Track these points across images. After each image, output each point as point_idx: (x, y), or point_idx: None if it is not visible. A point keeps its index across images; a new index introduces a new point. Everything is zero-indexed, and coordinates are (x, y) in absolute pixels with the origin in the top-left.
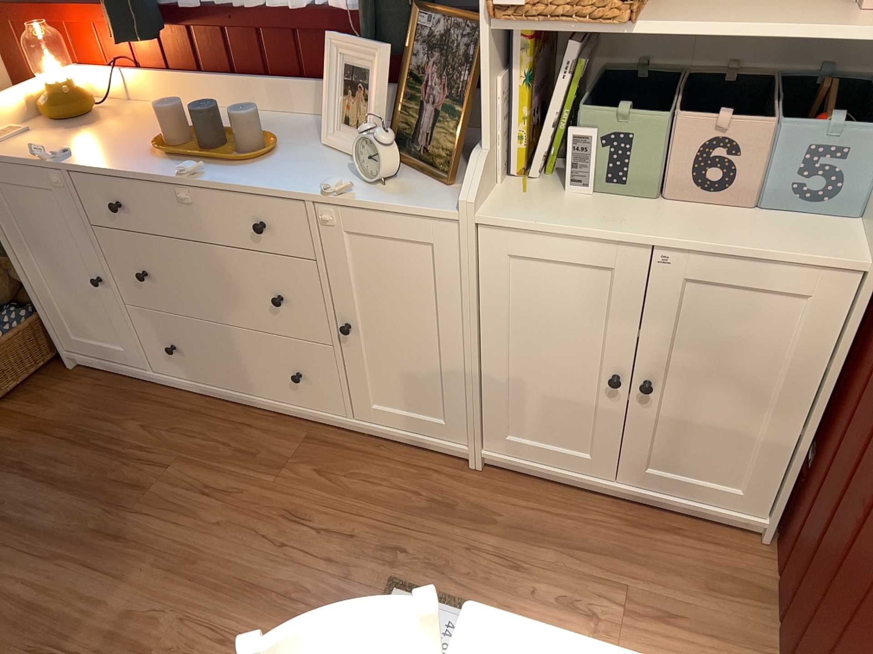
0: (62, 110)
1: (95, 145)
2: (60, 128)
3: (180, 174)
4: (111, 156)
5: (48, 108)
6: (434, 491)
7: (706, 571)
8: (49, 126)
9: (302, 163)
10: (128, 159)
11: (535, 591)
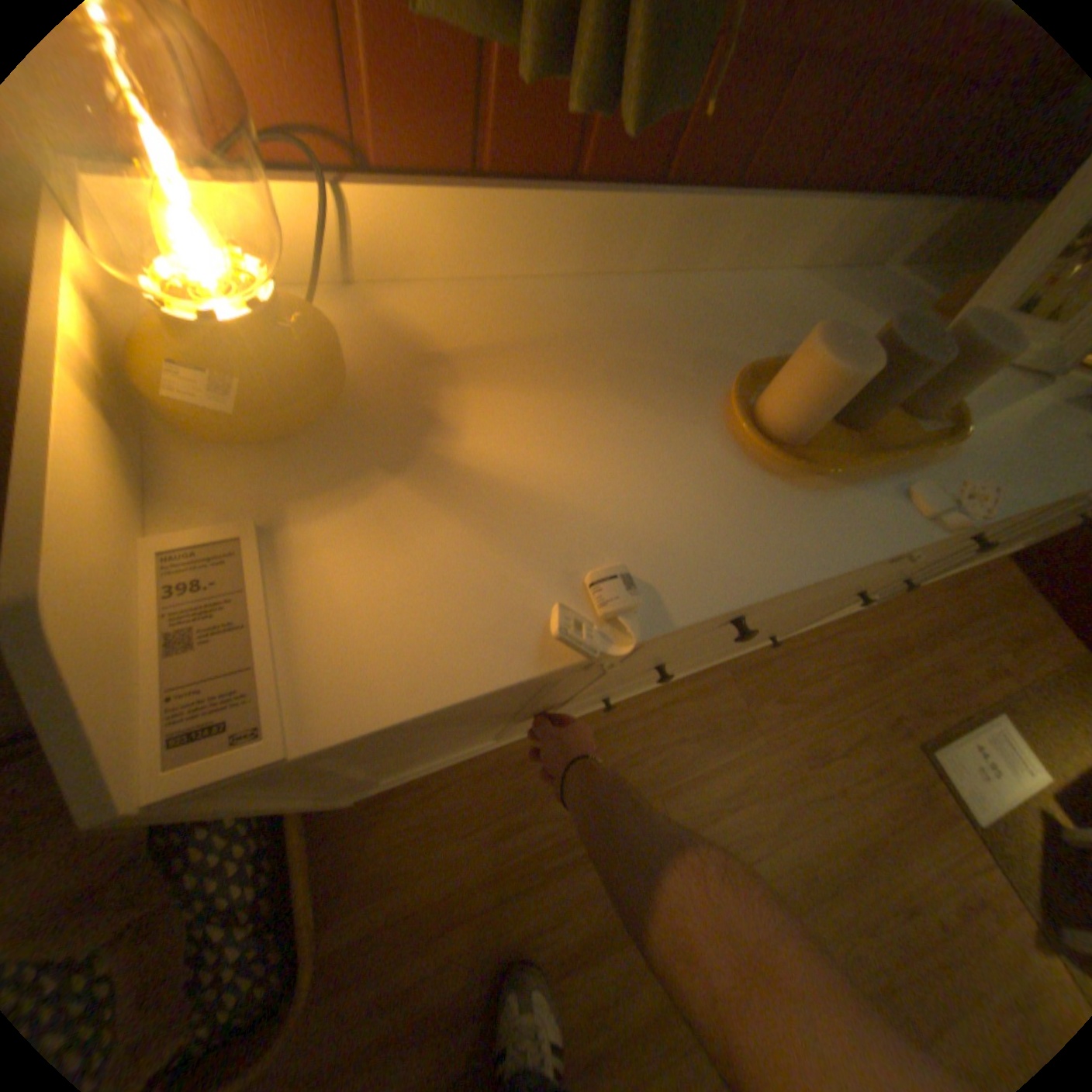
0: (318, 401)
1: (614, 507)
2: (348, 468)
3: (934, 519)
4: (730, 531)
5: (253, 410)
6: (859, 651)
7: (1003, 598)
8: (291, 475)
9: (997, 408)
10: (770, 519)
11: (974, 682)
